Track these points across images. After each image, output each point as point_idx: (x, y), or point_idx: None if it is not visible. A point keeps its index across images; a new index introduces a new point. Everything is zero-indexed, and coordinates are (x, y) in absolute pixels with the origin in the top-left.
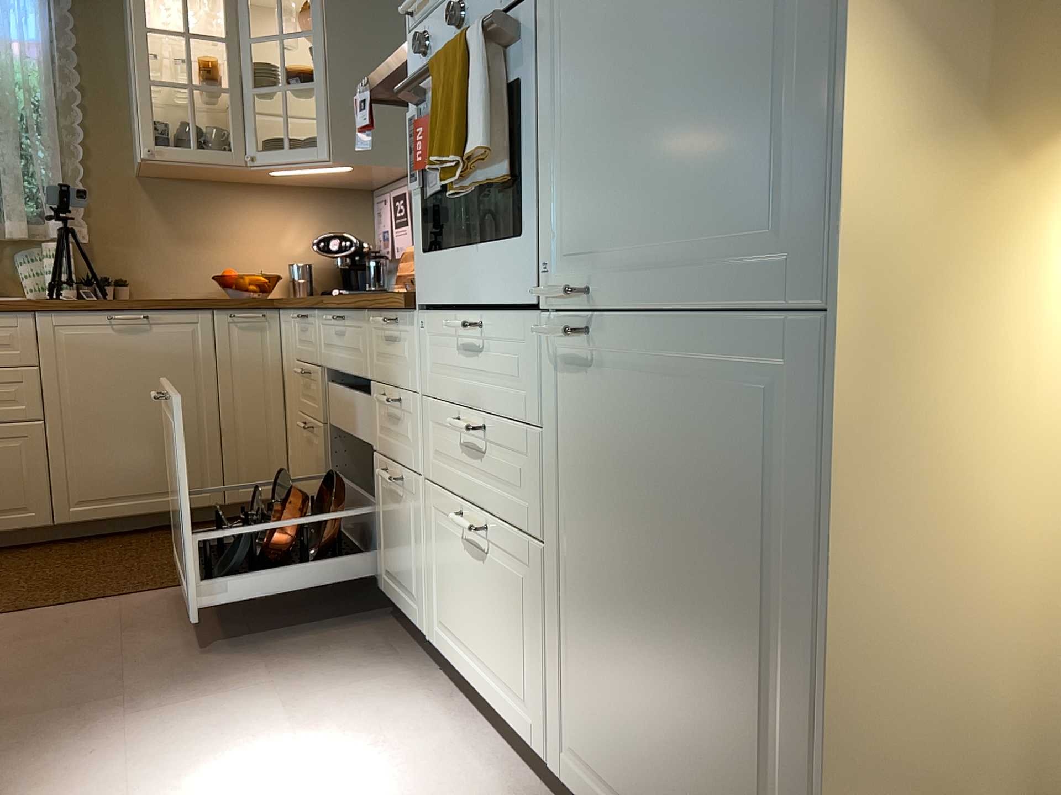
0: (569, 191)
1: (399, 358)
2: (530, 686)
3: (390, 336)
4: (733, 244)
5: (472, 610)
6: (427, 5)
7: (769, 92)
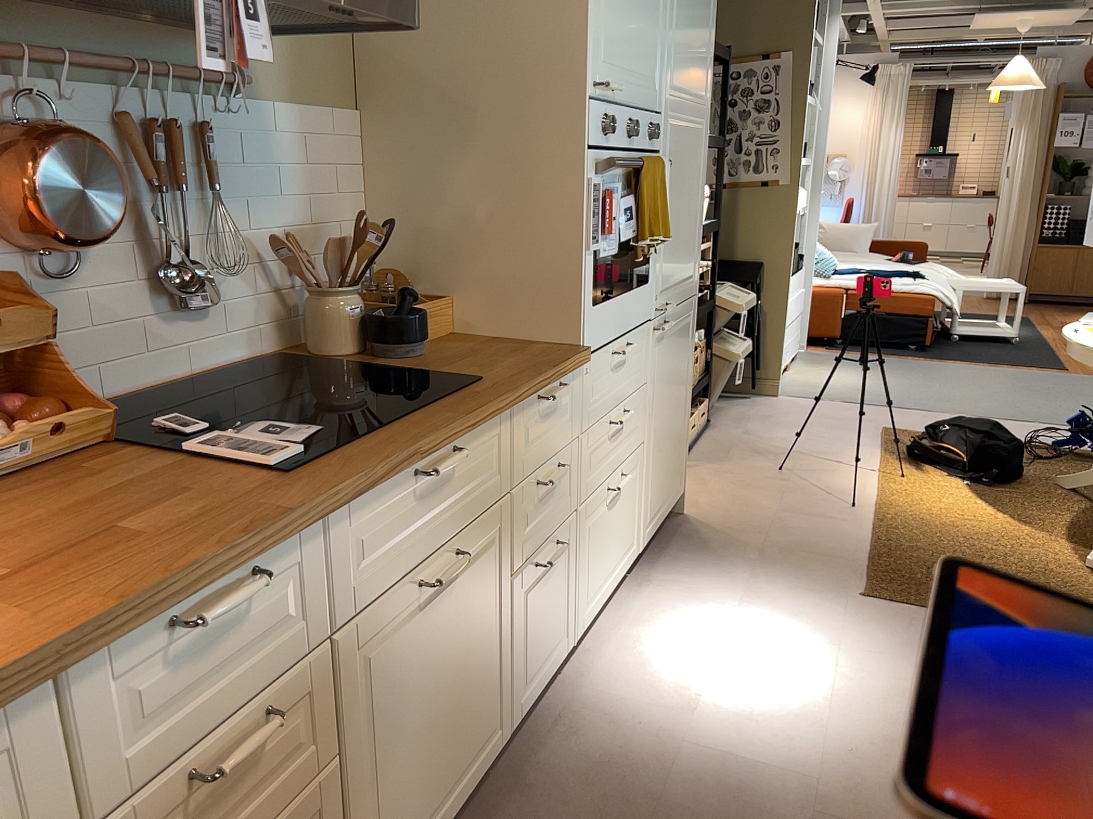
0: (662, 258)
1: (558, 423)
2: (634, 528)
3: (545, 409)
4: (688, 277)
5: (608, 546)
6: (606, 91)
7: (695, 233)
